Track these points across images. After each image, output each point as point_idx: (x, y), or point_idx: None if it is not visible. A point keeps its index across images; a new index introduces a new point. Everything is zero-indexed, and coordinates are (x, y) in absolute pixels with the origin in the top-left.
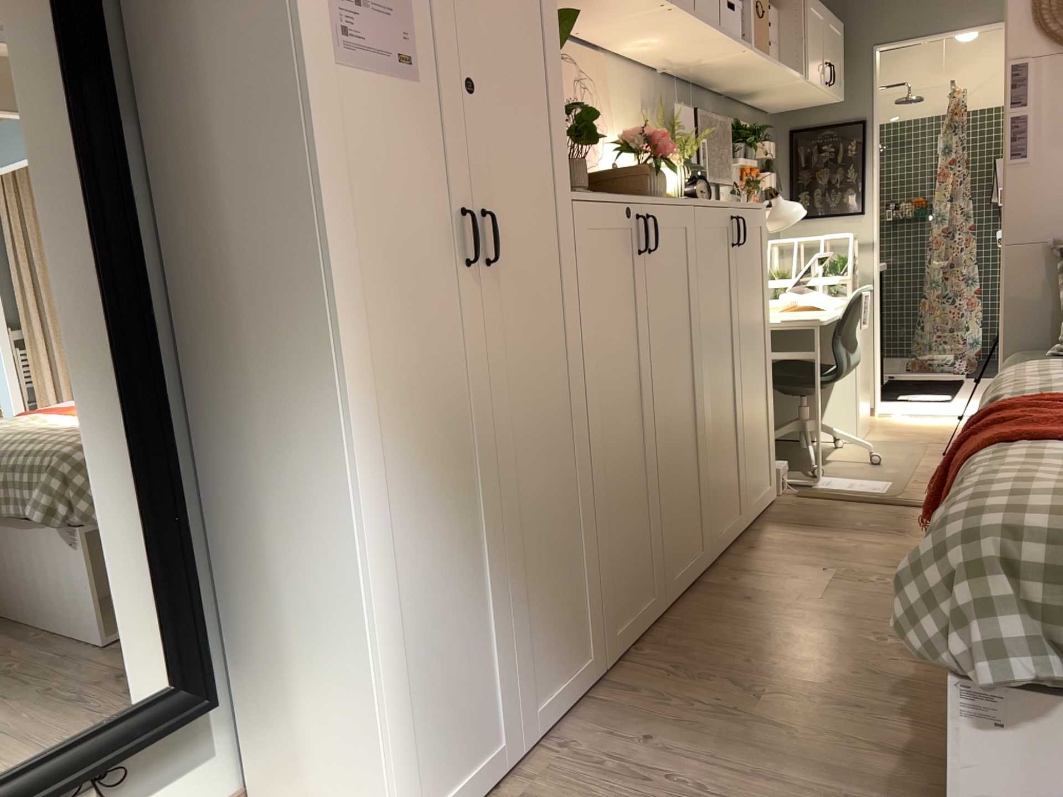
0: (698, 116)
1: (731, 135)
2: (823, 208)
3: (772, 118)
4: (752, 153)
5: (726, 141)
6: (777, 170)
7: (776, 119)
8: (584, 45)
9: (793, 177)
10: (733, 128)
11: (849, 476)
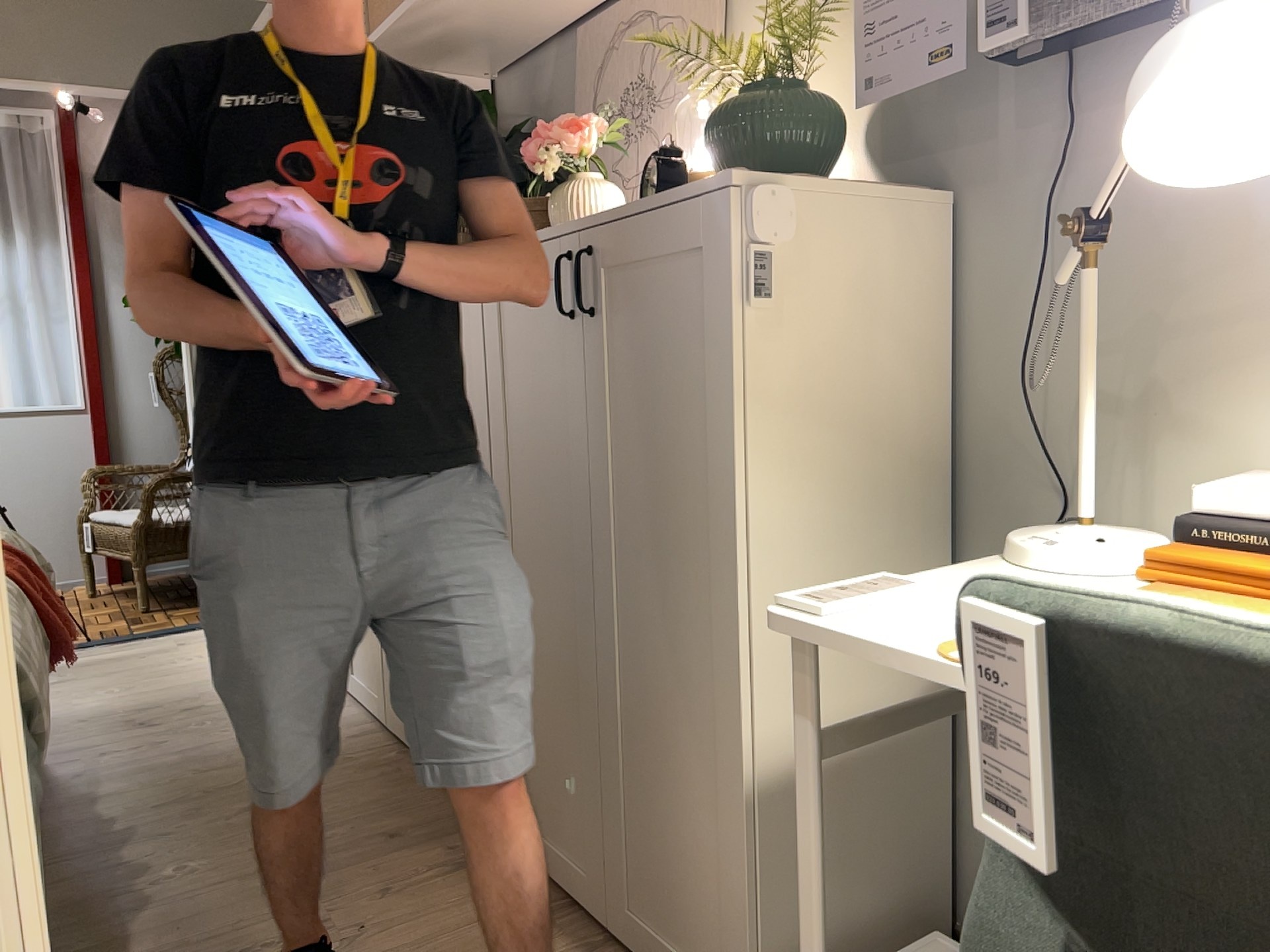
0: None
1: None
2: None
3: None
4: None
5: None
6: None
7: None
8: None
9: None
10: None
11: None
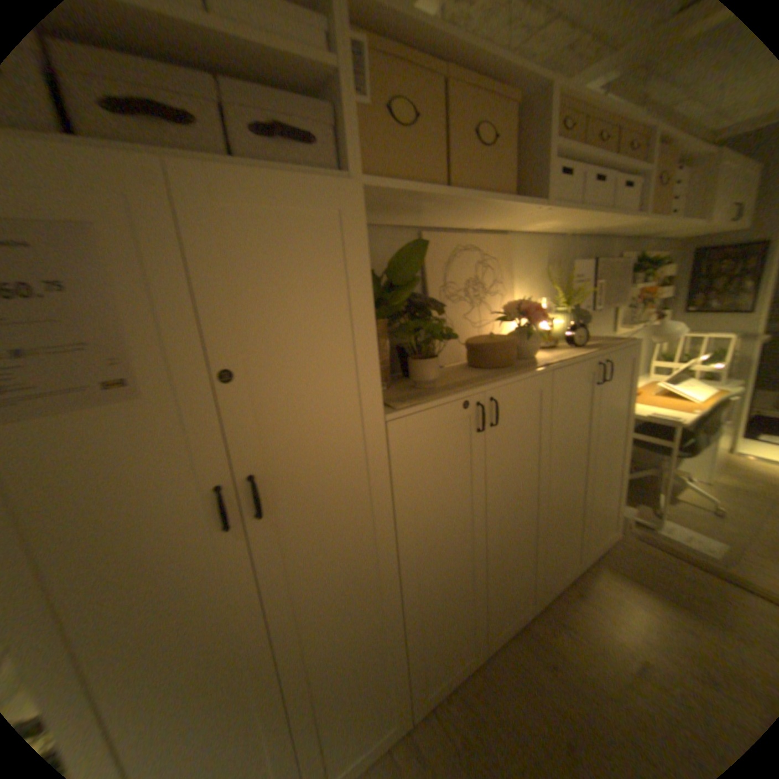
0: (604, 257)
1: (636, 264)
2: (715, 305)
3: (681, 240)
4: (654, 273)
5: (628, 272)
6: (680, 277)
7: (685, 240)
8: (492, 231)
9: (691, 282)
10: (638, 259)
11: (689, 527)
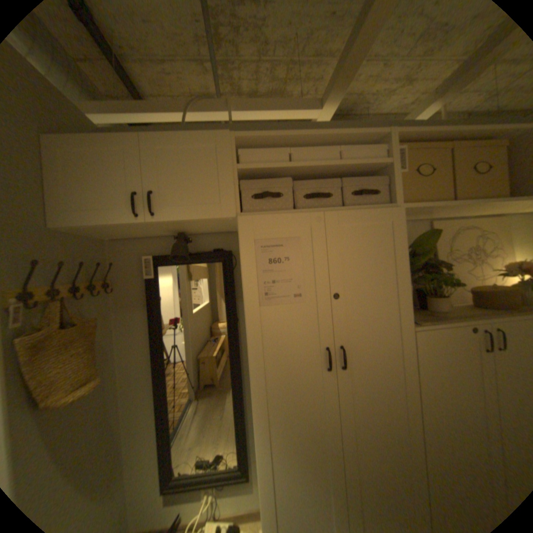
0: None
1: None
2: None
3: None
4: None
5: None
6: None
7: None
8: (490, 216)
9: None
10: None
11: None
